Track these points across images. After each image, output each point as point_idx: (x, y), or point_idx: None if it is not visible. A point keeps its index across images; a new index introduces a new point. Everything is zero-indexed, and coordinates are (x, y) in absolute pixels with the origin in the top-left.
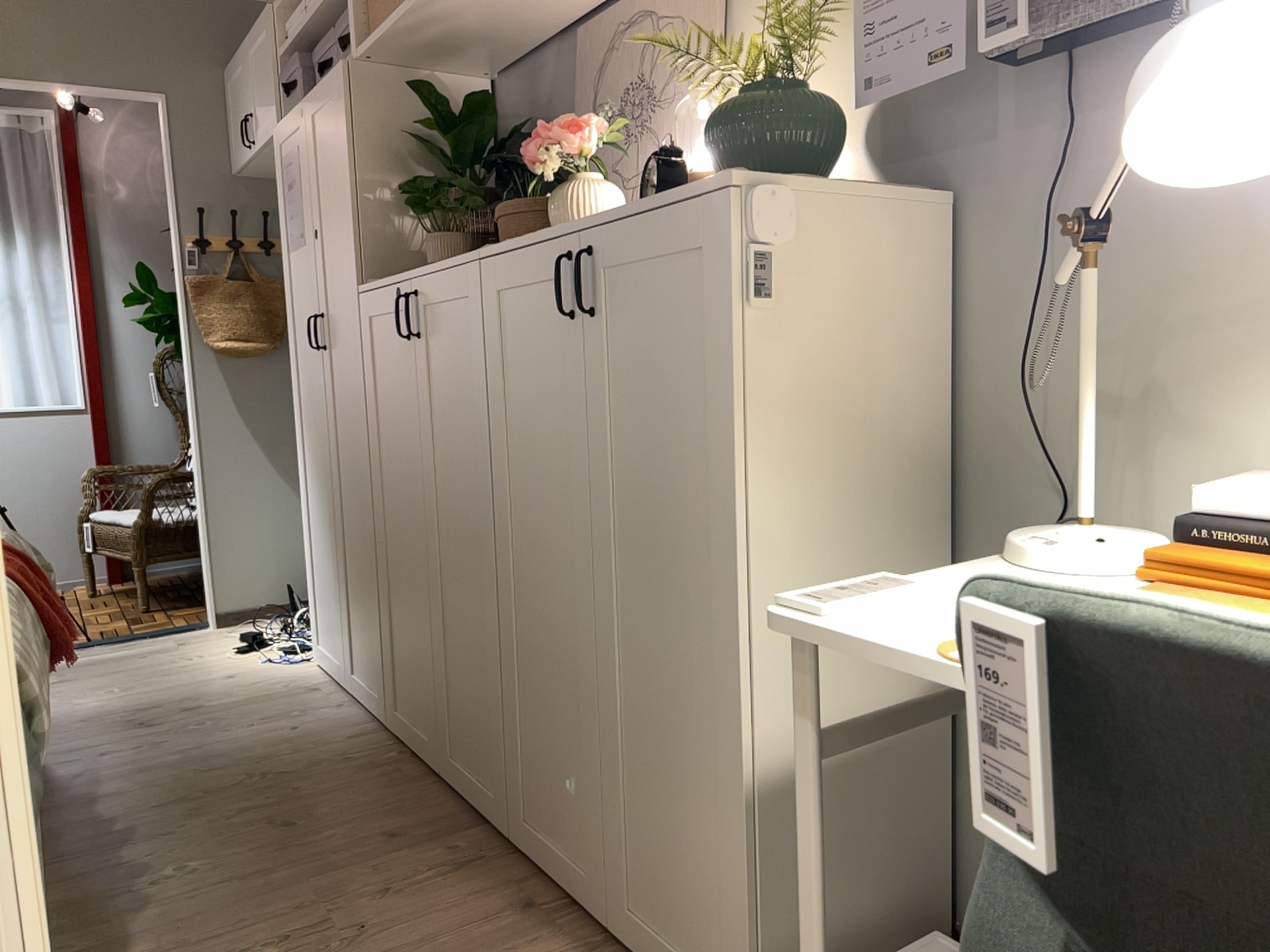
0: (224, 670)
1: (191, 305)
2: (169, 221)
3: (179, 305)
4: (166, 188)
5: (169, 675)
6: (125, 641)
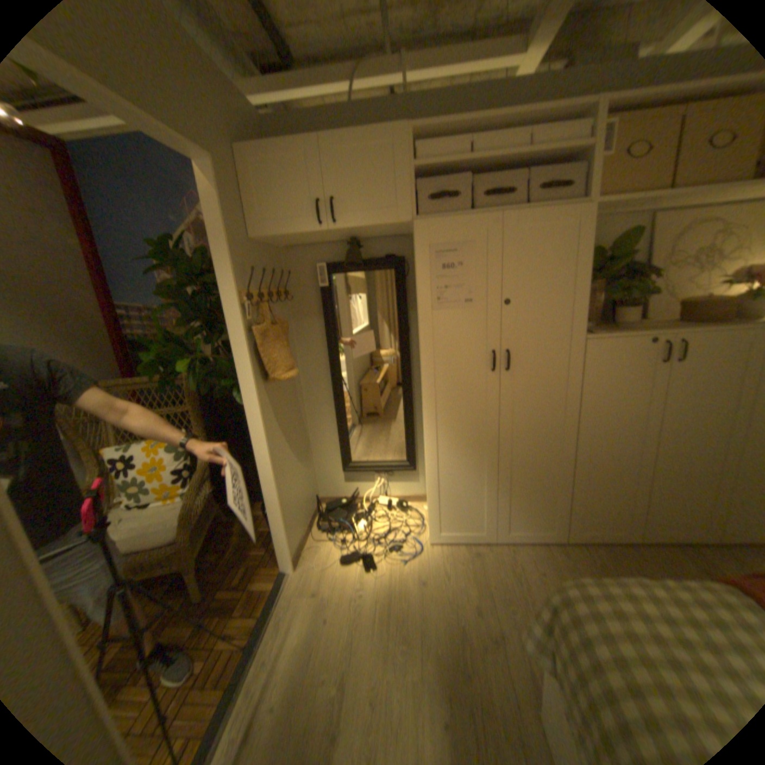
0: (405, 585)
1: (250, 351)
2: (217, 278)
3: (241, 352)
4: (211, 248)
5: (390, 614)
6: (266, 629)
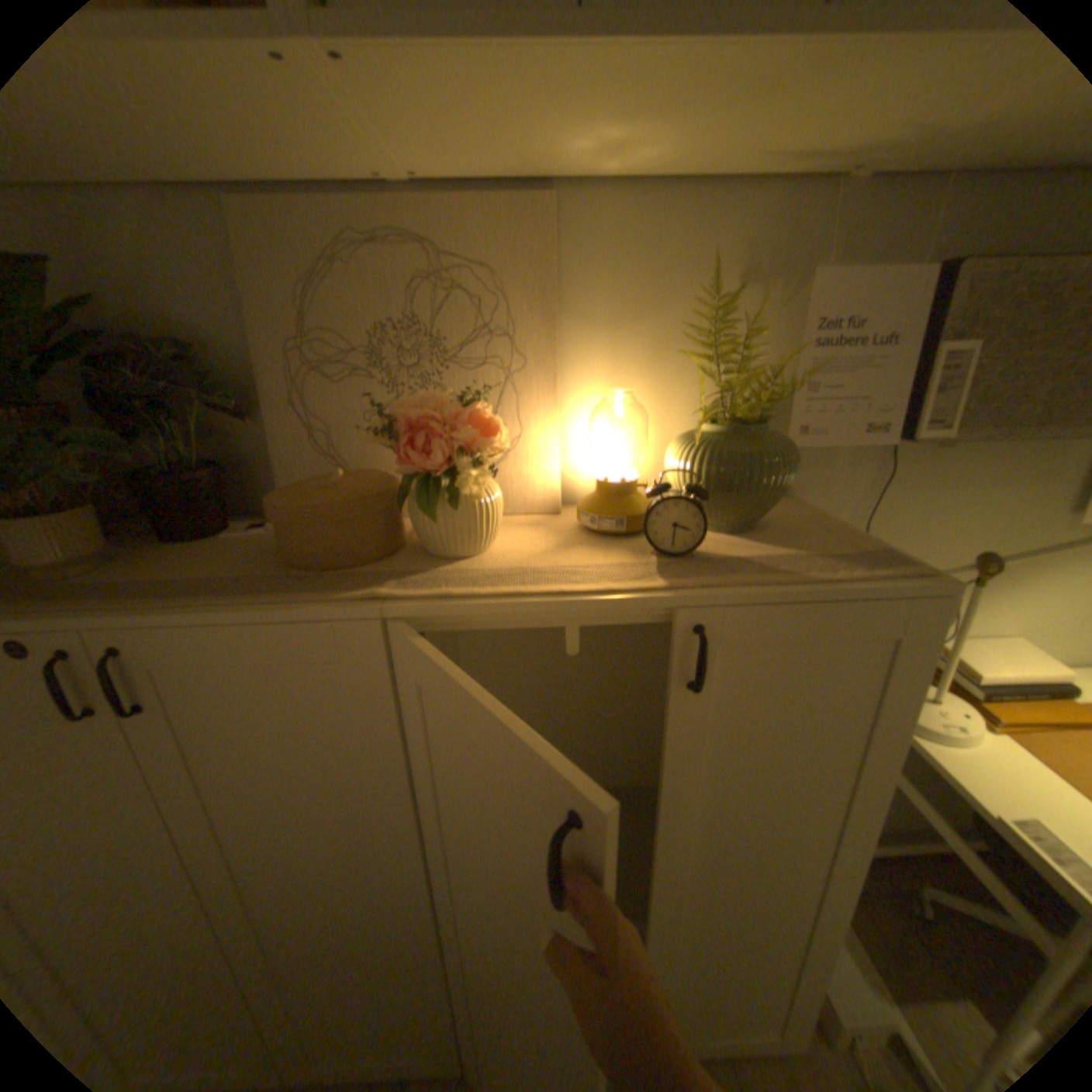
0: None
1: None
2: None
3: None
4: None
5: None
6: None
